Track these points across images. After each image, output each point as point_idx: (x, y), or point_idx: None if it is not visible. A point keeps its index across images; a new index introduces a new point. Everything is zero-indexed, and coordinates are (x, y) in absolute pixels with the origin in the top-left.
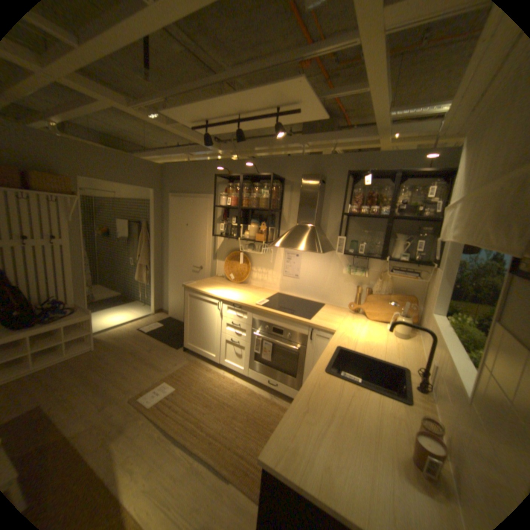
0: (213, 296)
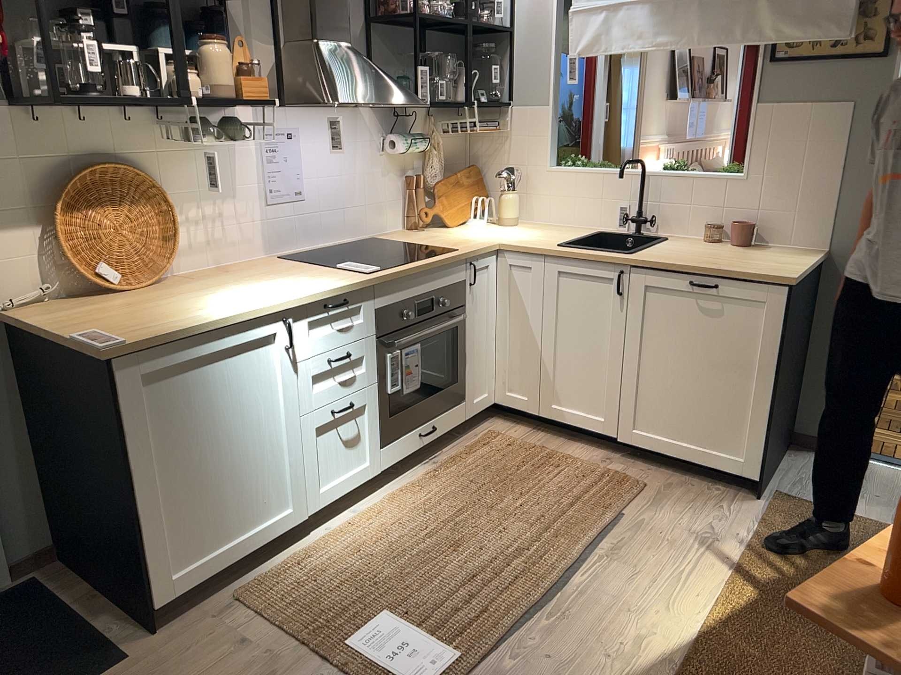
0: (261, 317)
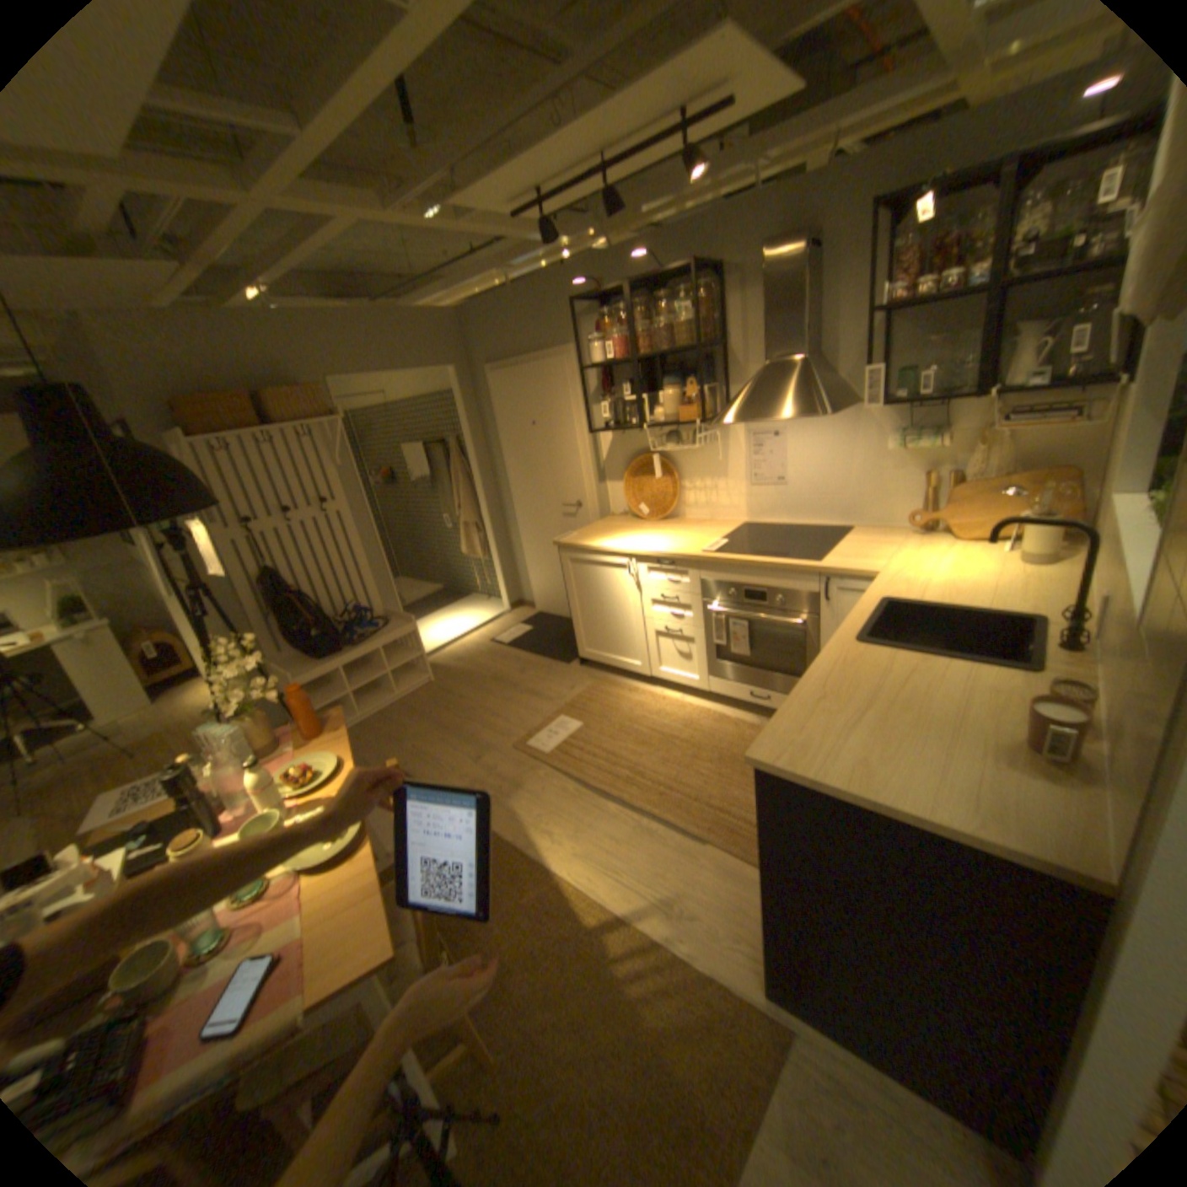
0: (615, 553)
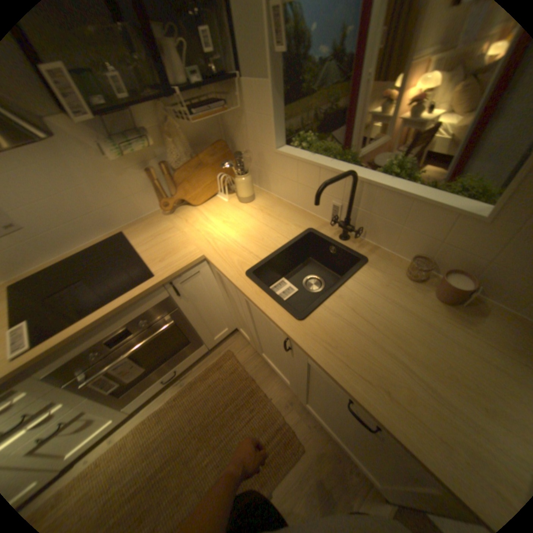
0: None
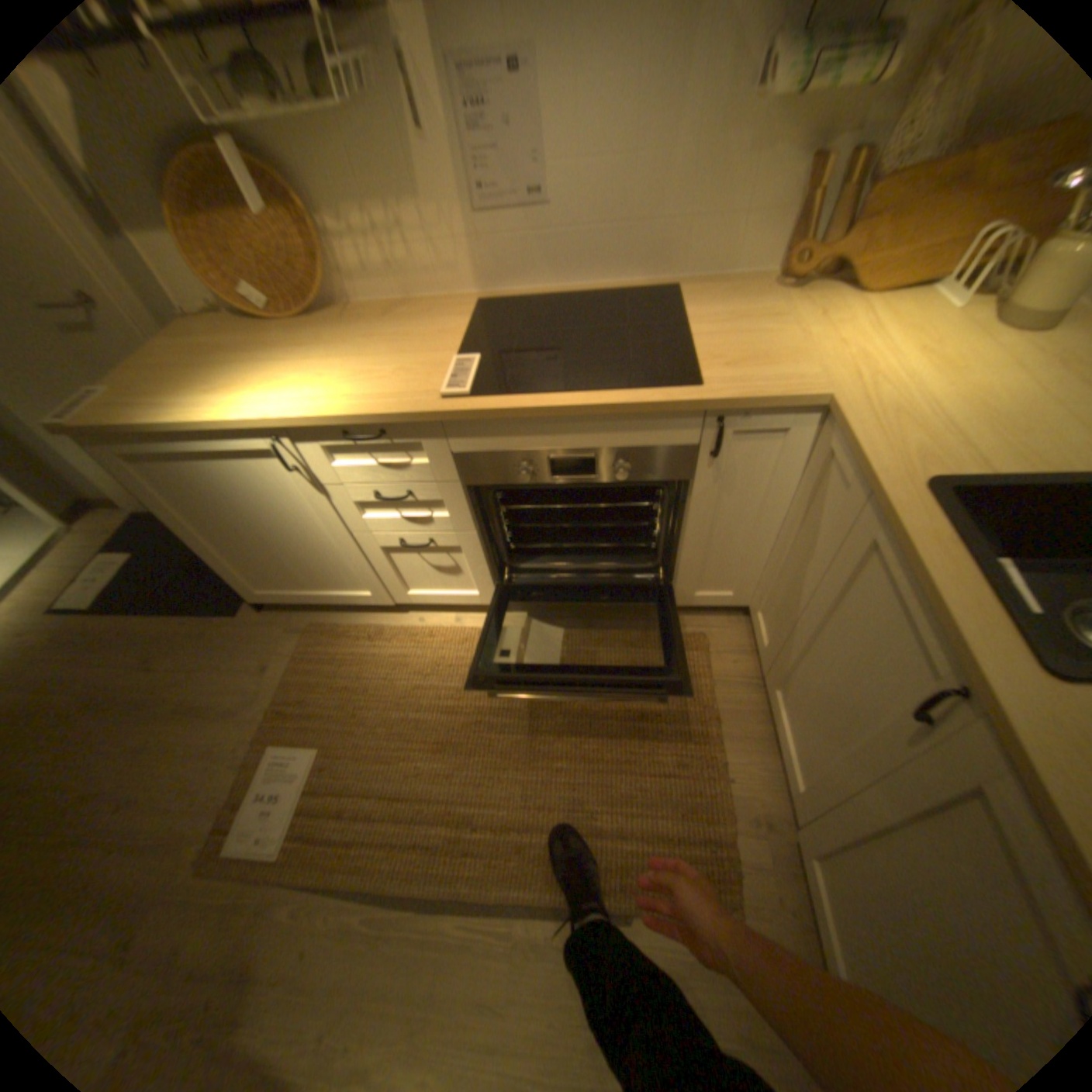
0: (235, 429)
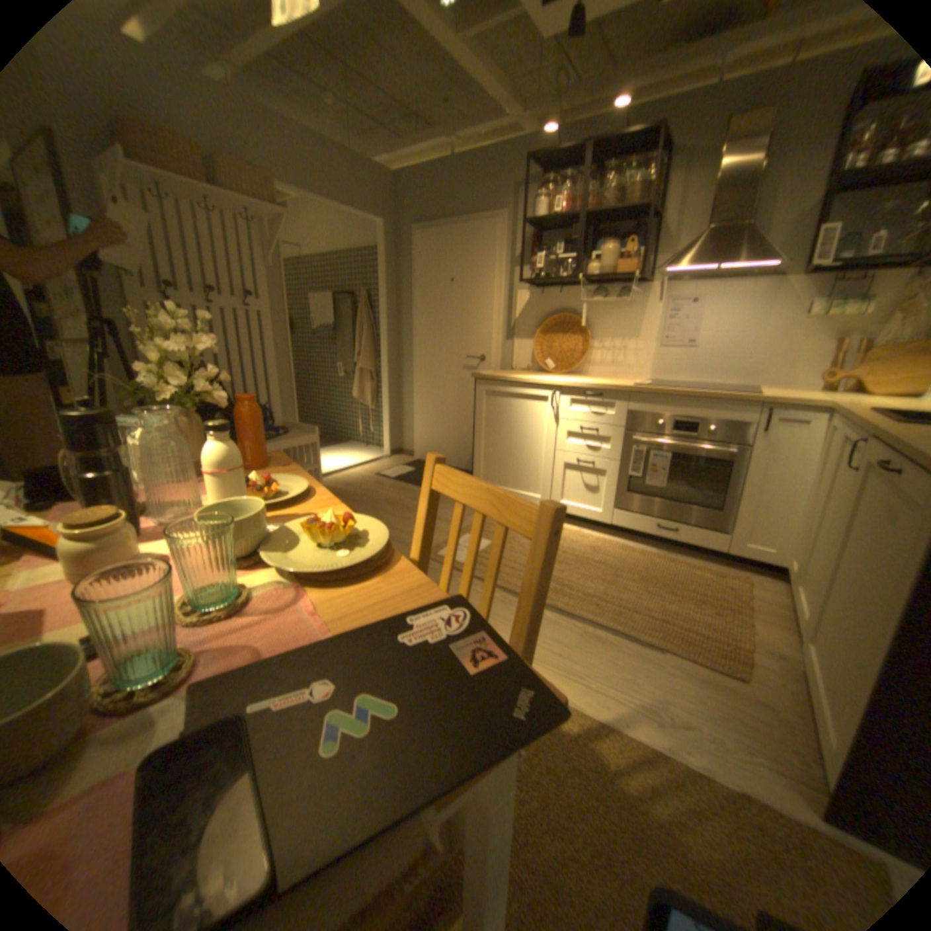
0: (539, 384)
